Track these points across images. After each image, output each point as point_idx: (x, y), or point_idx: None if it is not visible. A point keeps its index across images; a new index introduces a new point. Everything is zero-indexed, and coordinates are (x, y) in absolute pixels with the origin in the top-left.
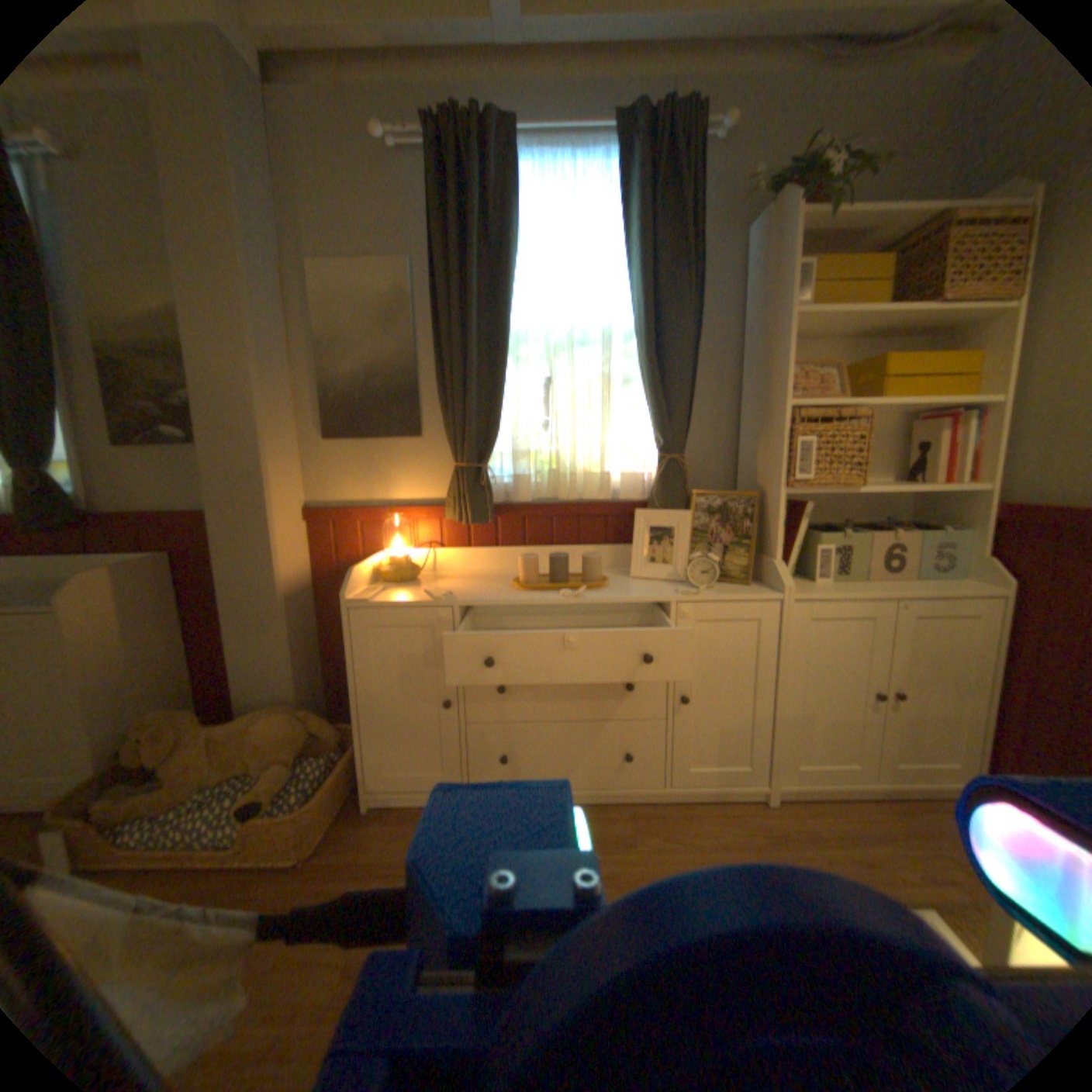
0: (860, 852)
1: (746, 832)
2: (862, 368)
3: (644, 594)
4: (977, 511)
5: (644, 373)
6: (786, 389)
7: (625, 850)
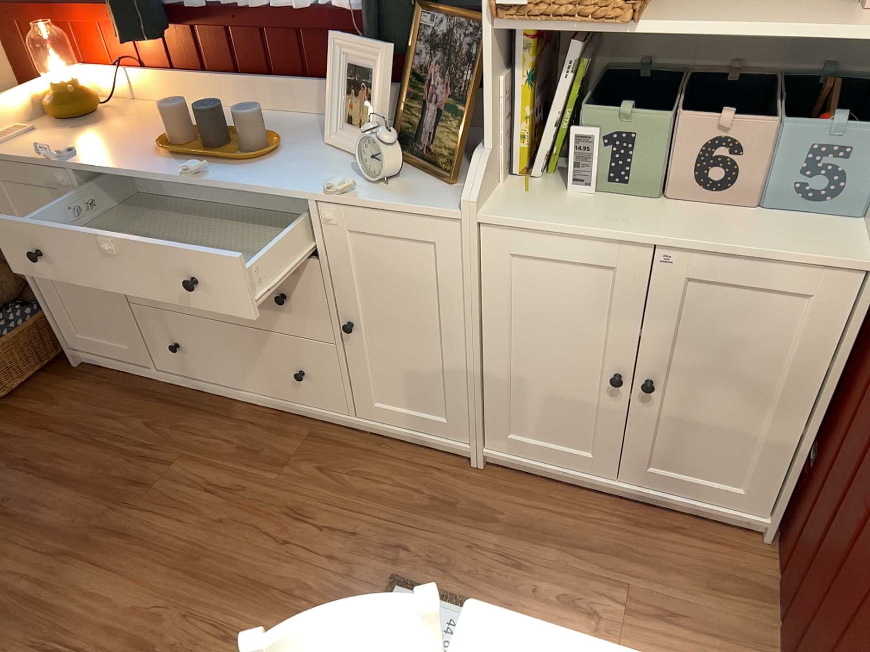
0: (521, 539)
1: (418, 480)
2: None
3: (290, 185)
4: None
5: None
6: None
7: (276, 463)
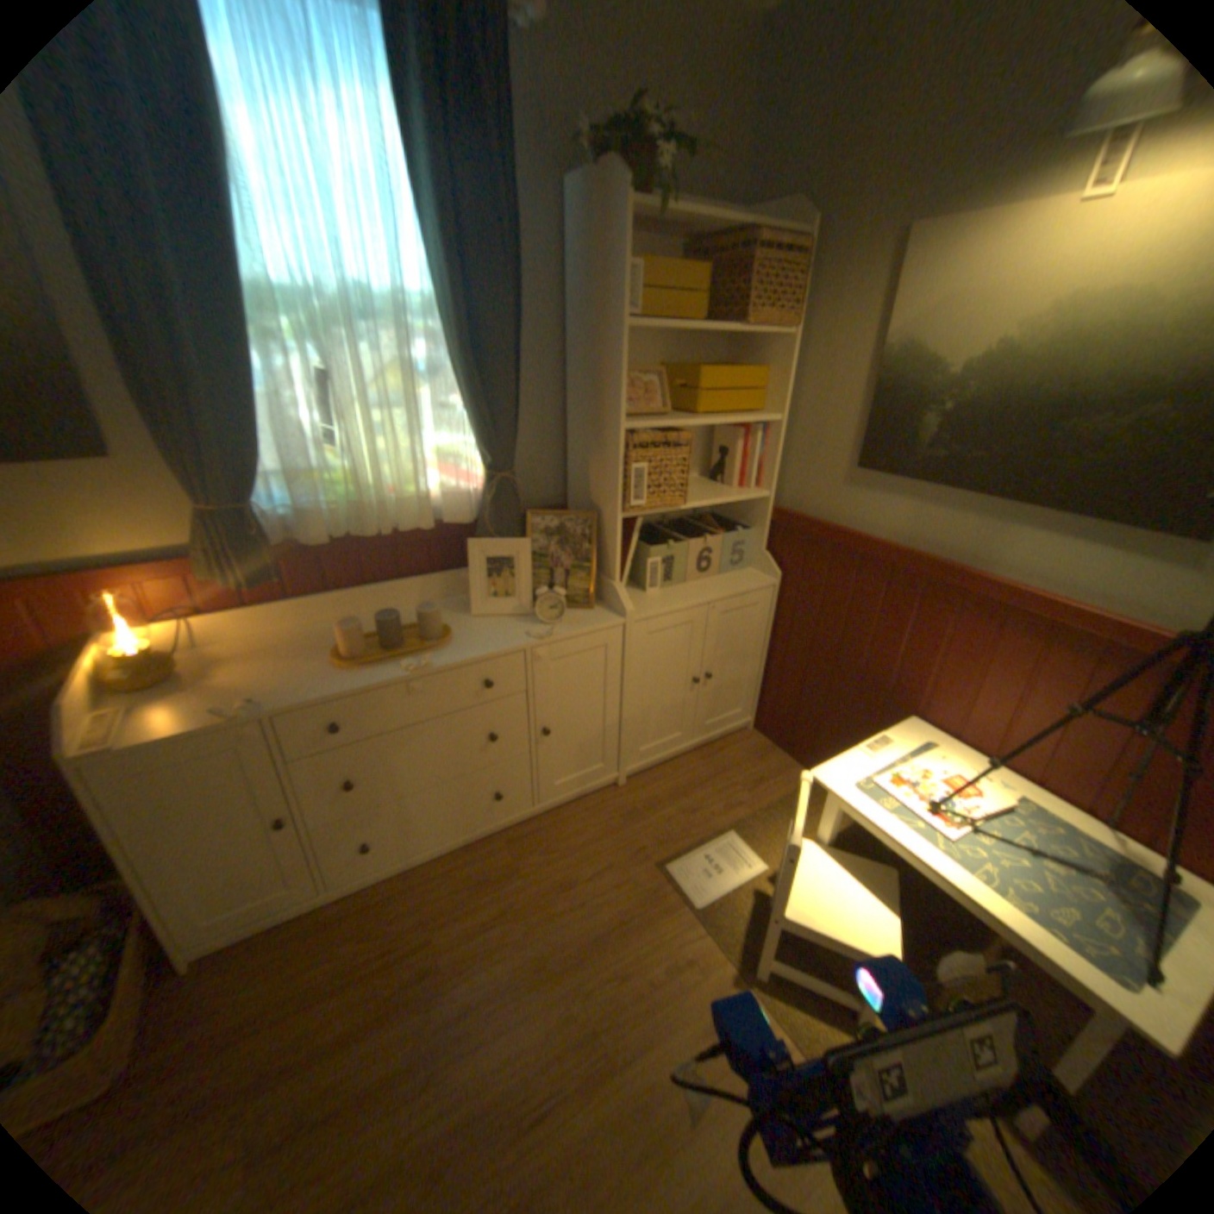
0: (684, 803)
1: (604, 818)
2: (678, 373)
3: (497, 646)
4: (758, 512)
5: (459, 371)
6: (619, 412)
7: (509, 881)
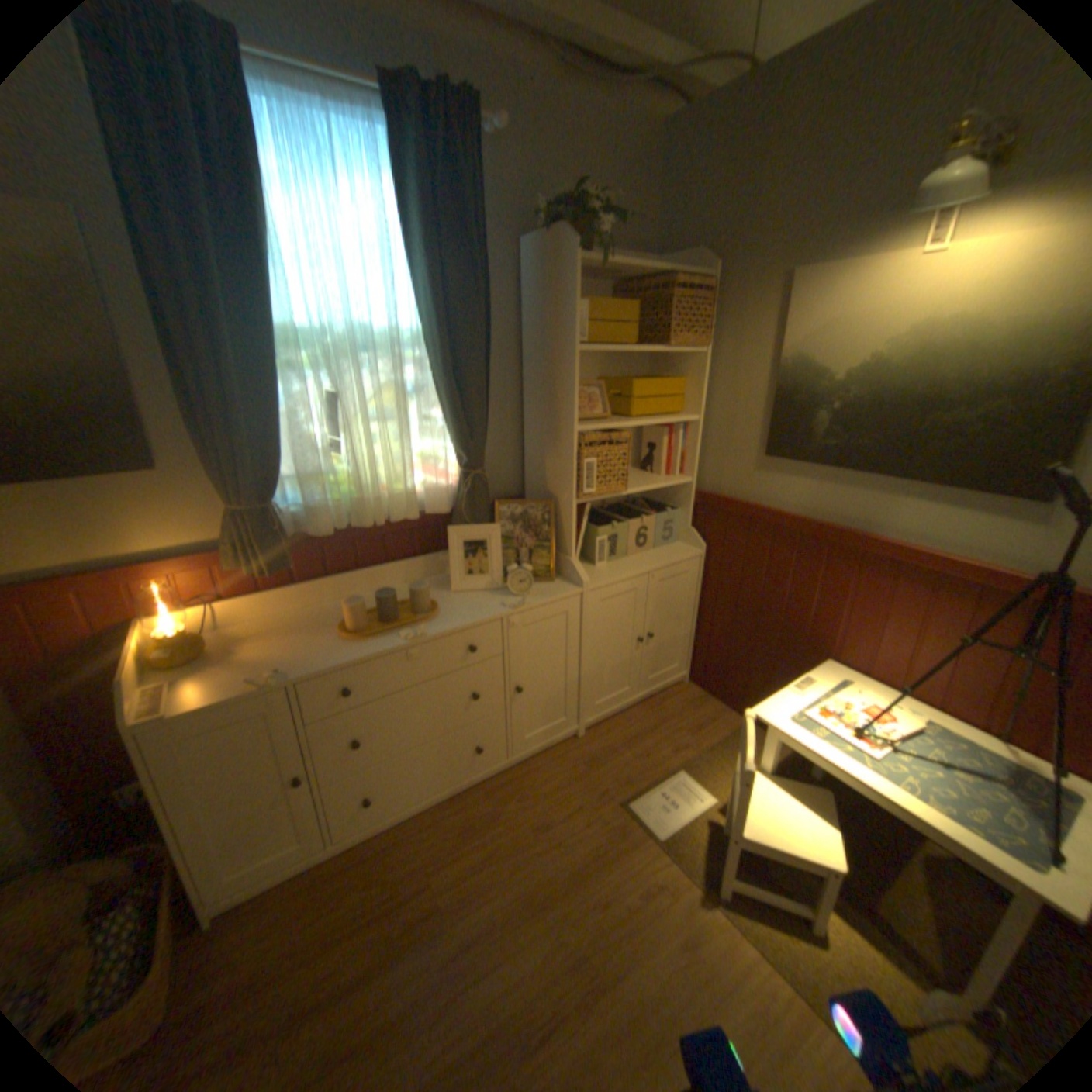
0: (637, 749)
1: (569, 766)
2: (612, 385)
3: (477, 616)
4: (682, 495)
5: (440, 390)
6: (572, 418)
7: (491, 827)
